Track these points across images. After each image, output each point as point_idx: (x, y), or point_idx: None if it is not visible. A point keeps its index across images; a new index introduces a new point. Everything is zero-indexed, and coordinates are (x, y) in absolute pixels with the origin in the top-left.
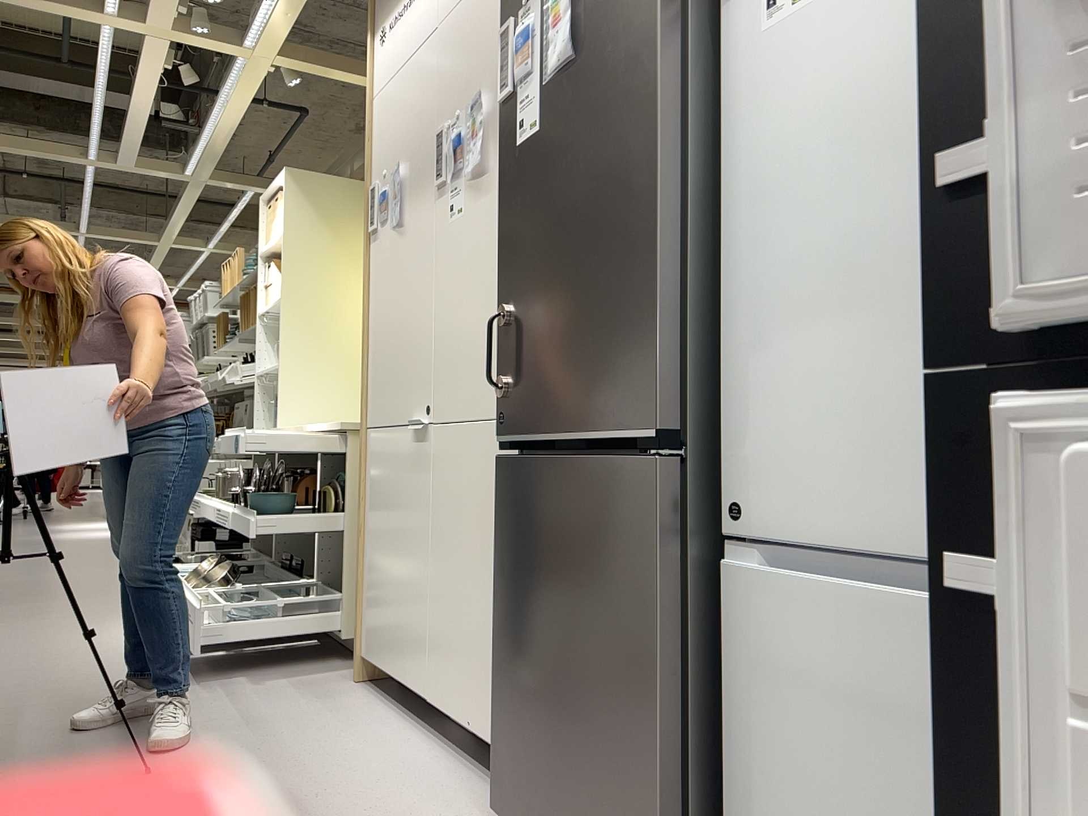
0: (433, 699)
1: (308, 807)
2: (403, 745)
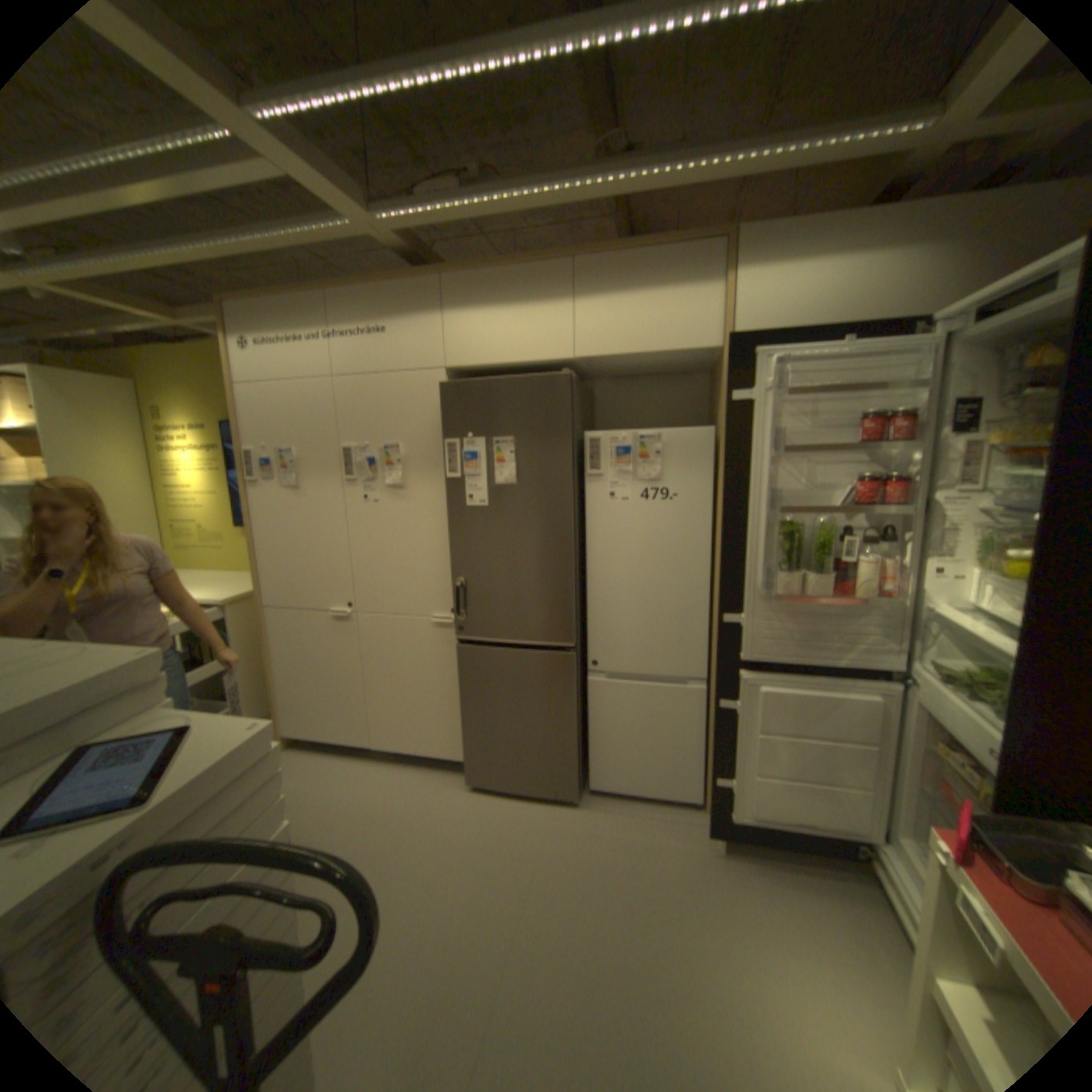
0: (377, 747)
1: (375, 827)
2: (369, 775)
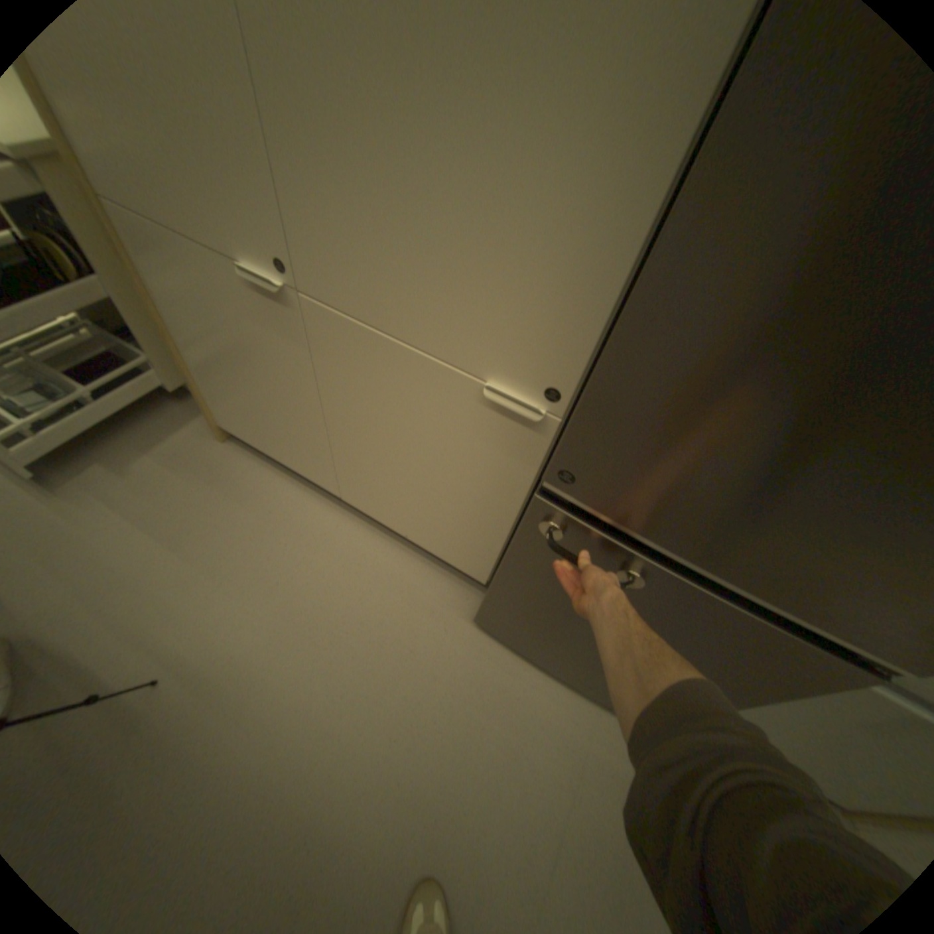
0: (349, 500)
1: (331, 655)
2: (336, 534)
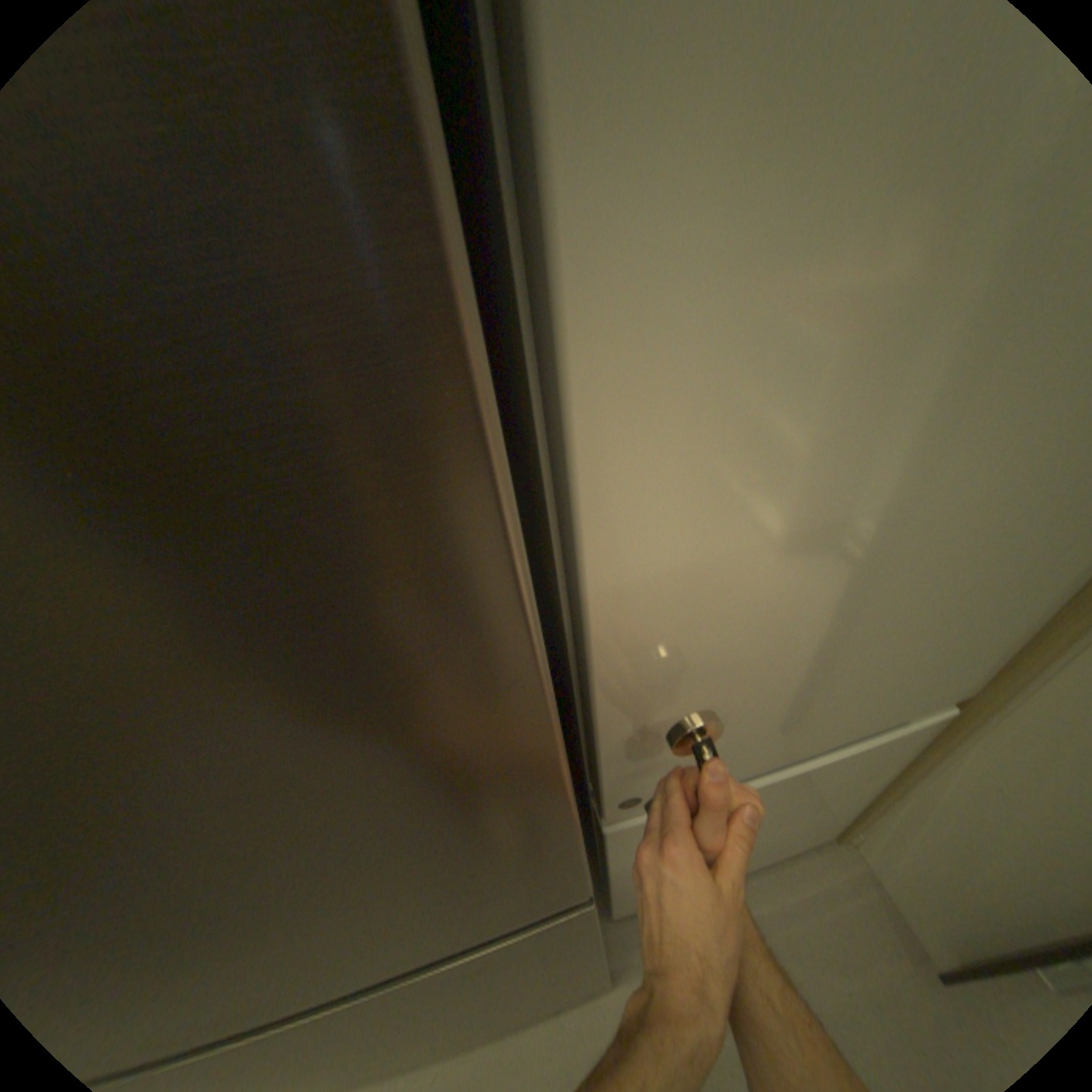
0: None
1: None
2: None
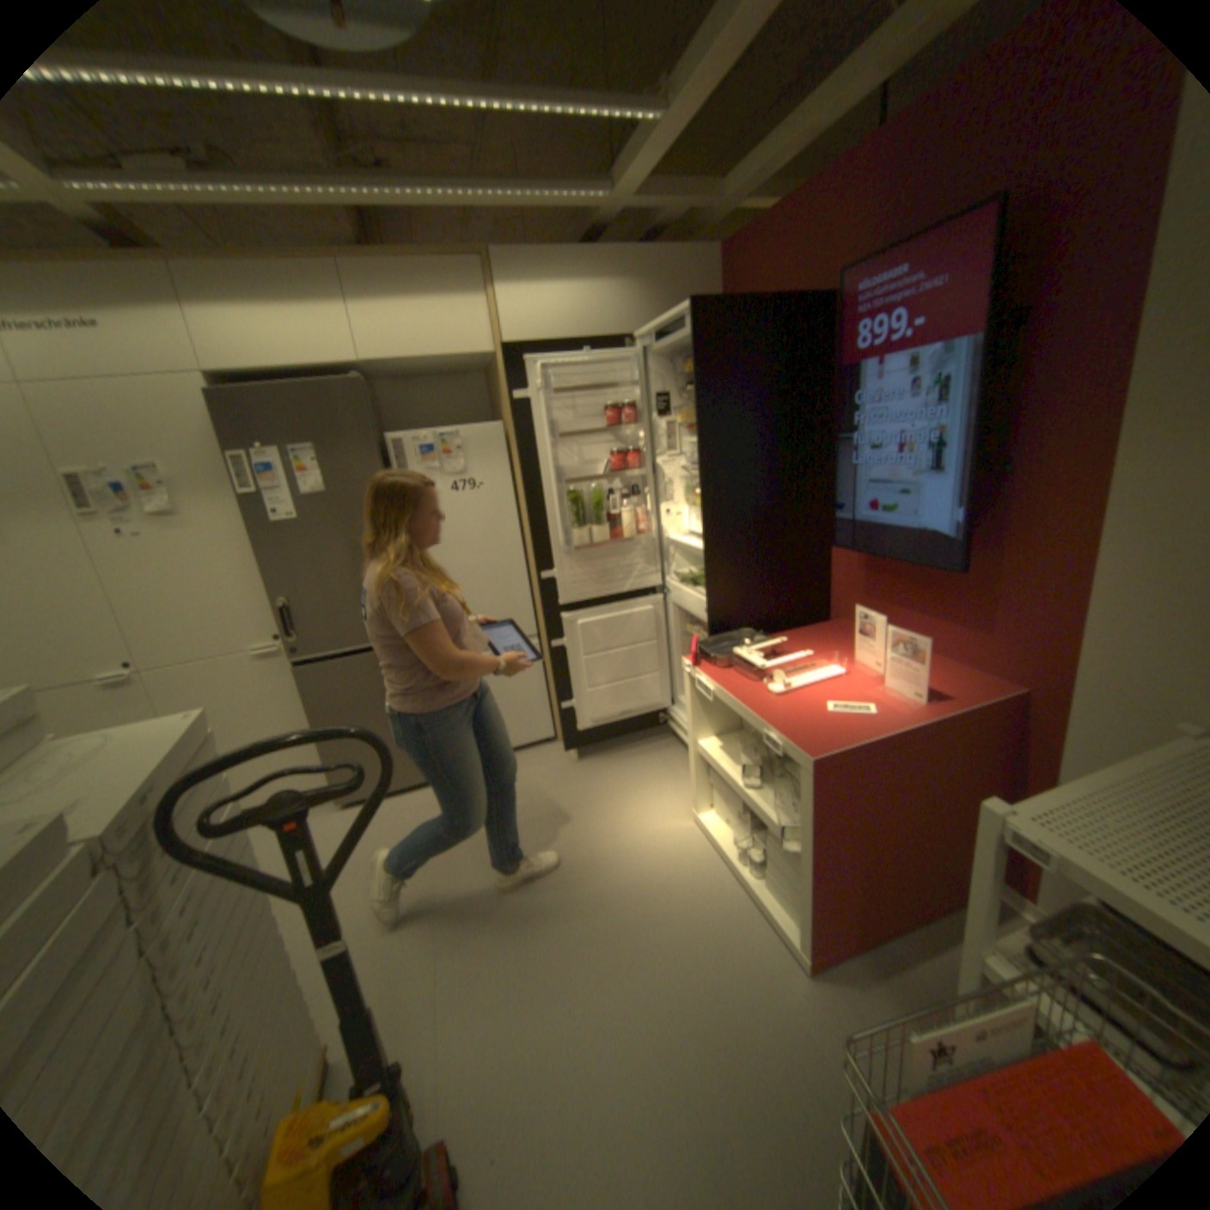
0: None
1: None
2: None
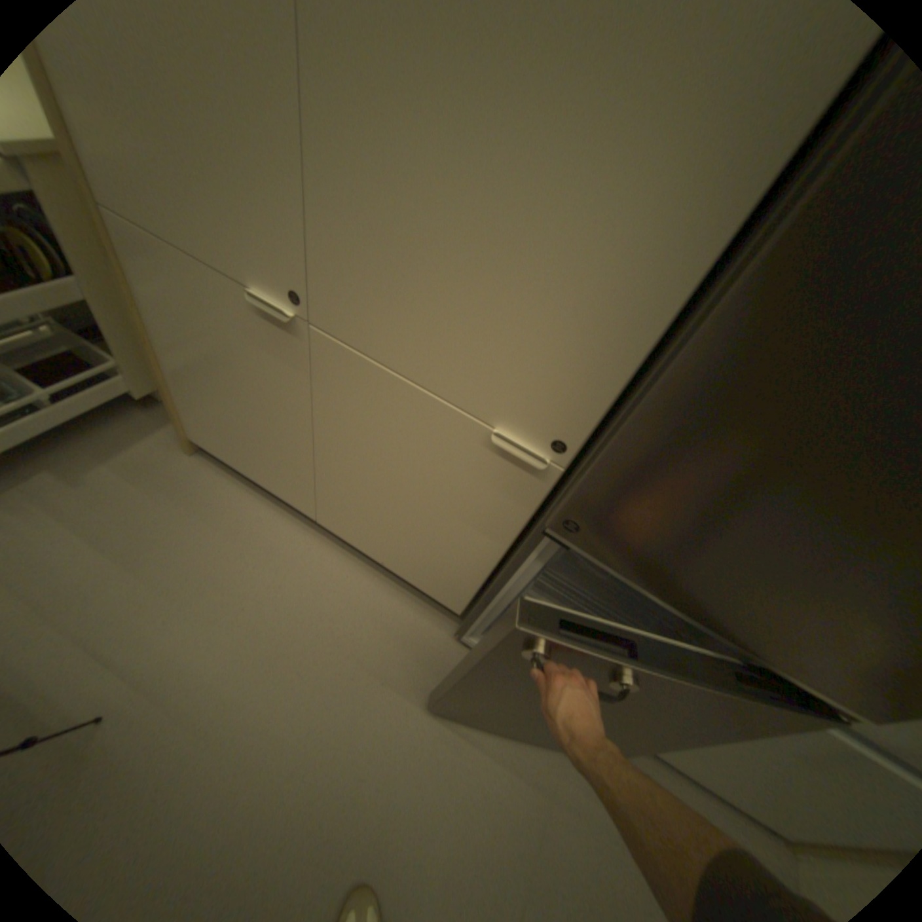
0: (326, 524)
1: (299, 689)
2: (309, 558)
